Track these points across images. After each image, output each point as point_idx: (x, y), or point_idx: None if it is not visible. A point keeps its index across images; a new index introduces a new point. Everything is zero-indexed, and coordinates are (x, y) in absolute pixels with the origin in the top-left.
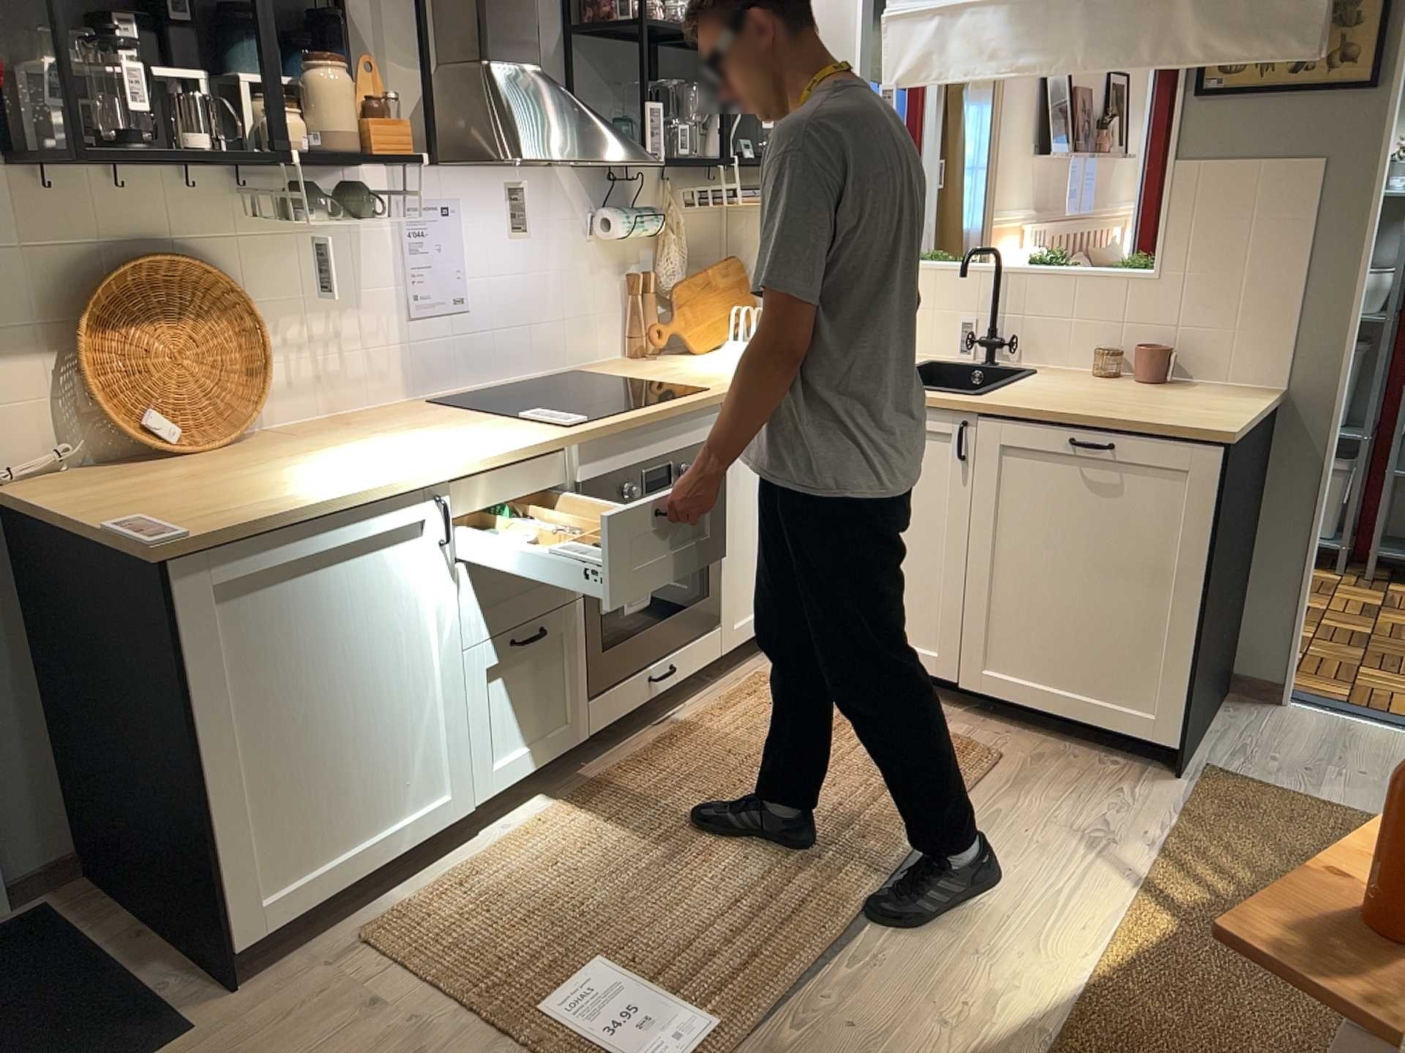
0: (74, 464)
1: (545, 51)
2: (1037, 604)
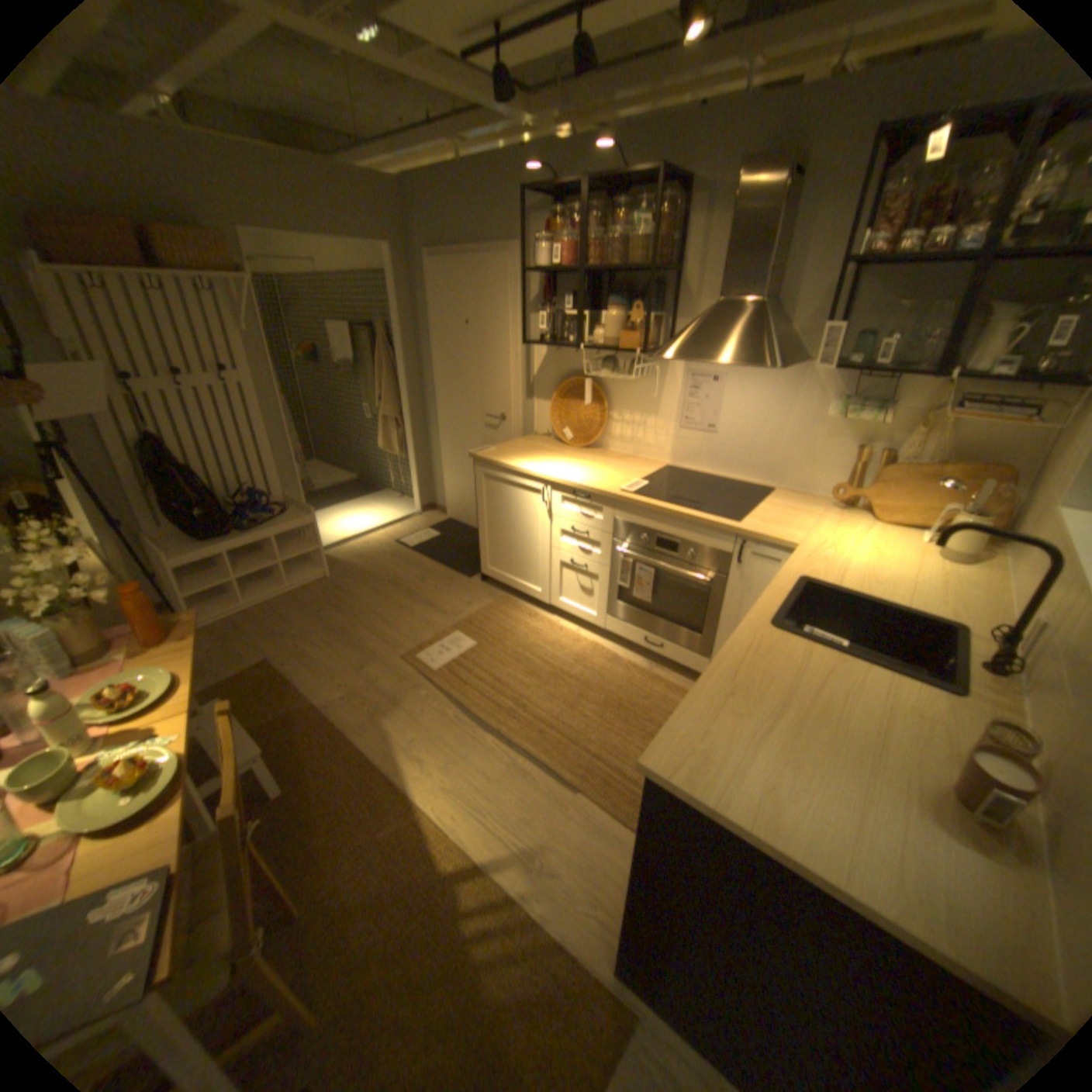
0: (553, 436)
1: (830, 281)
2: None
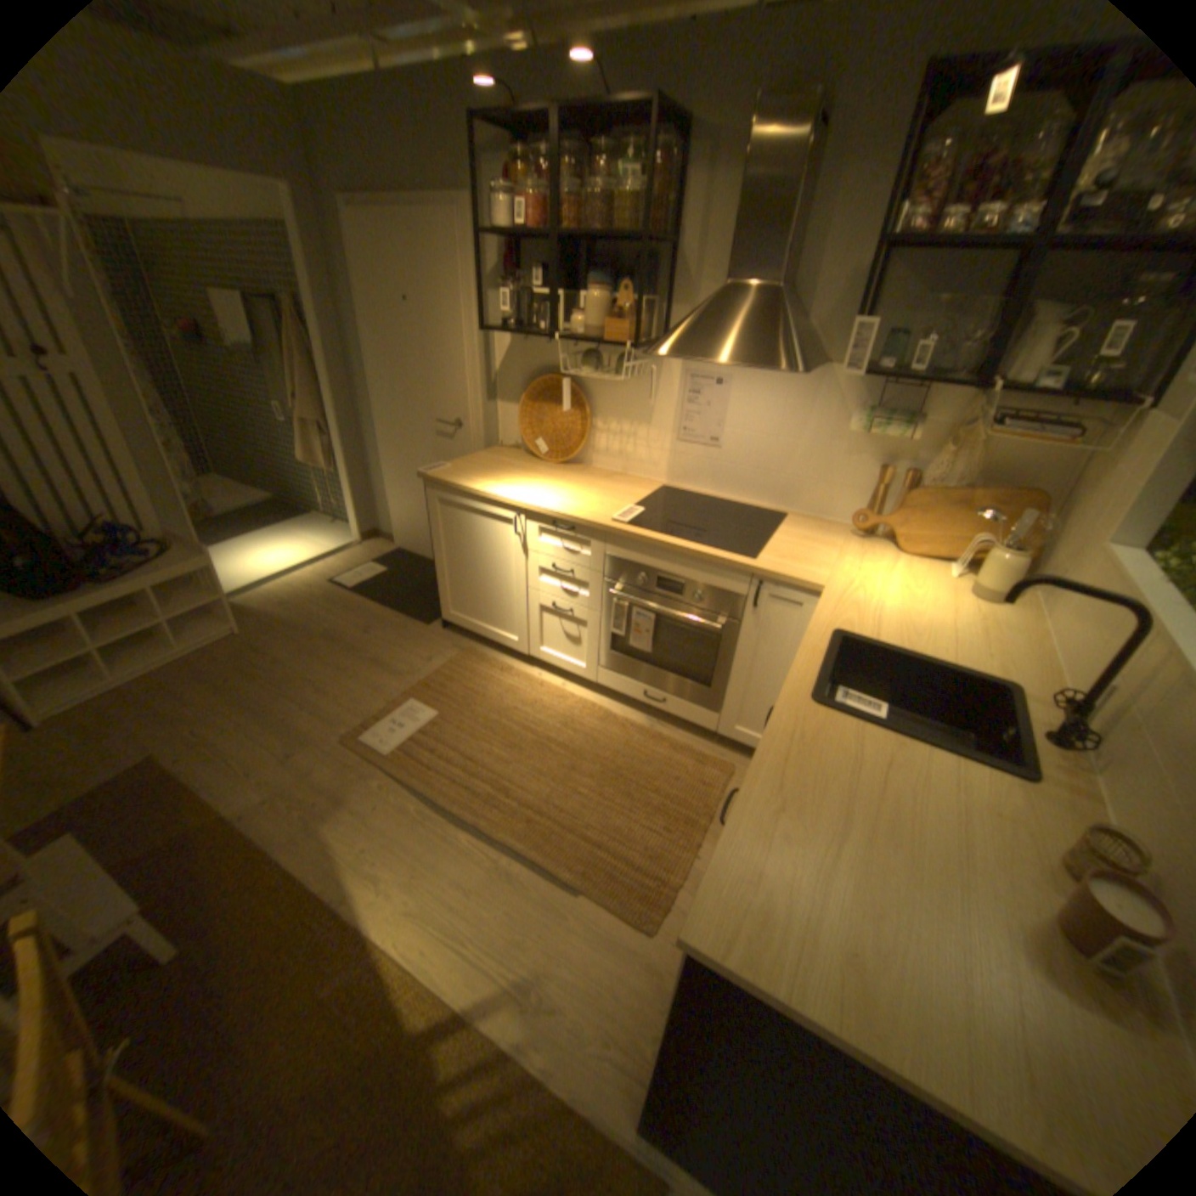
0: (523, 448)
1: (855, 265)
2: None
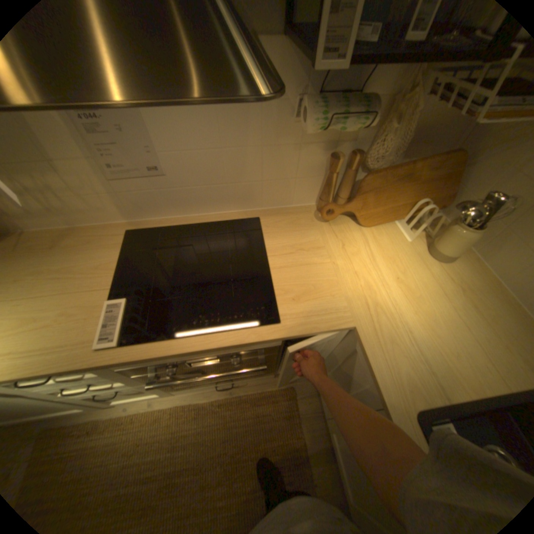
0: None
1: None
2: None
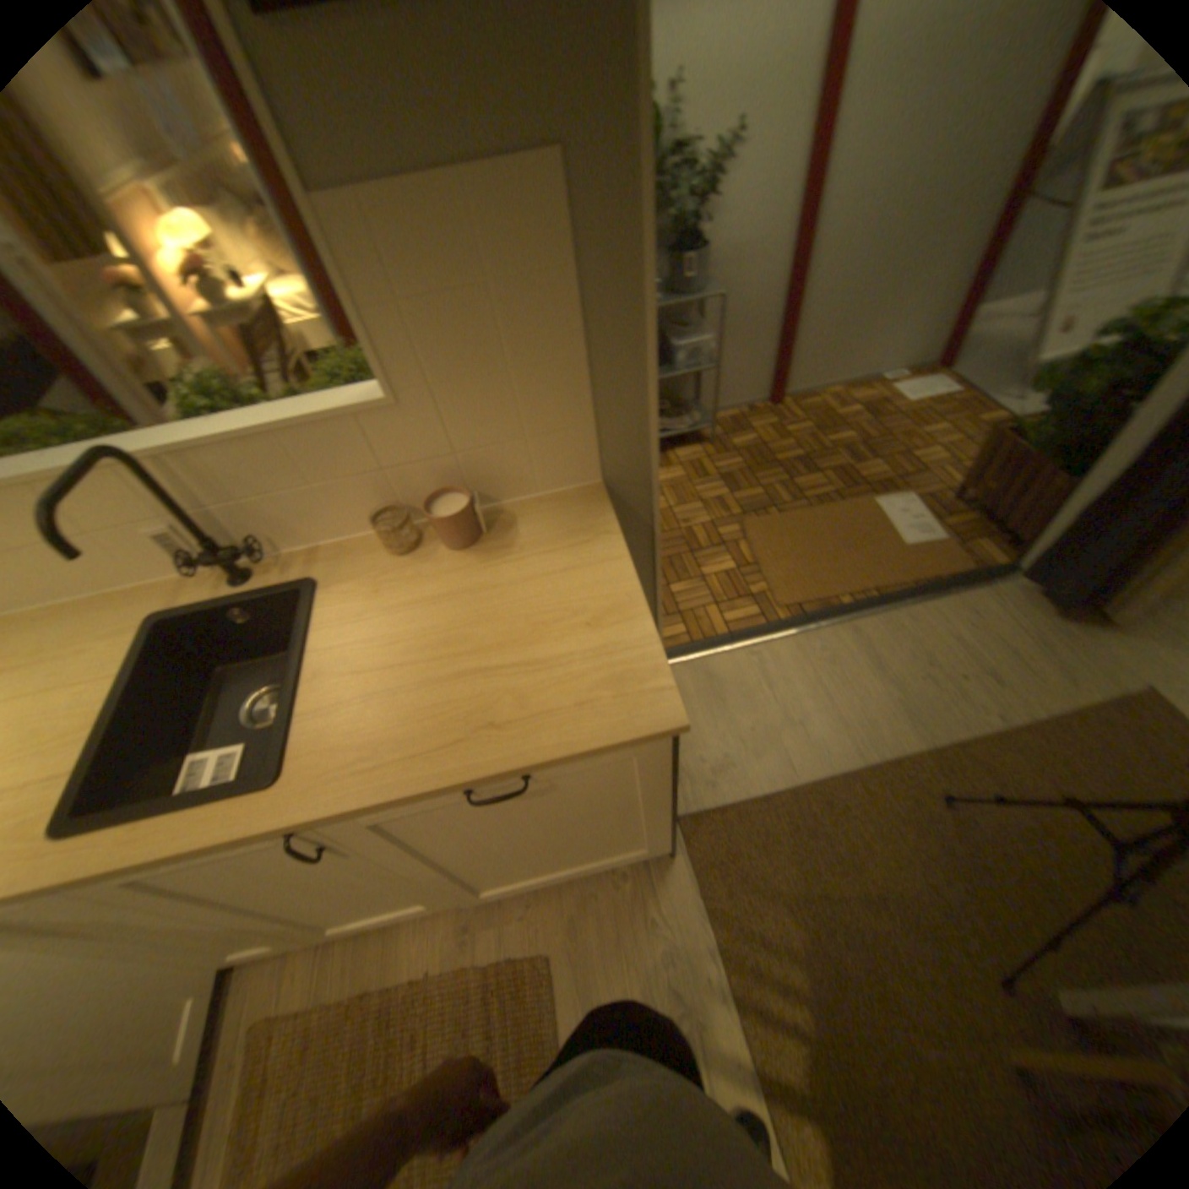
0: None
1: None
2: (499, 864)
